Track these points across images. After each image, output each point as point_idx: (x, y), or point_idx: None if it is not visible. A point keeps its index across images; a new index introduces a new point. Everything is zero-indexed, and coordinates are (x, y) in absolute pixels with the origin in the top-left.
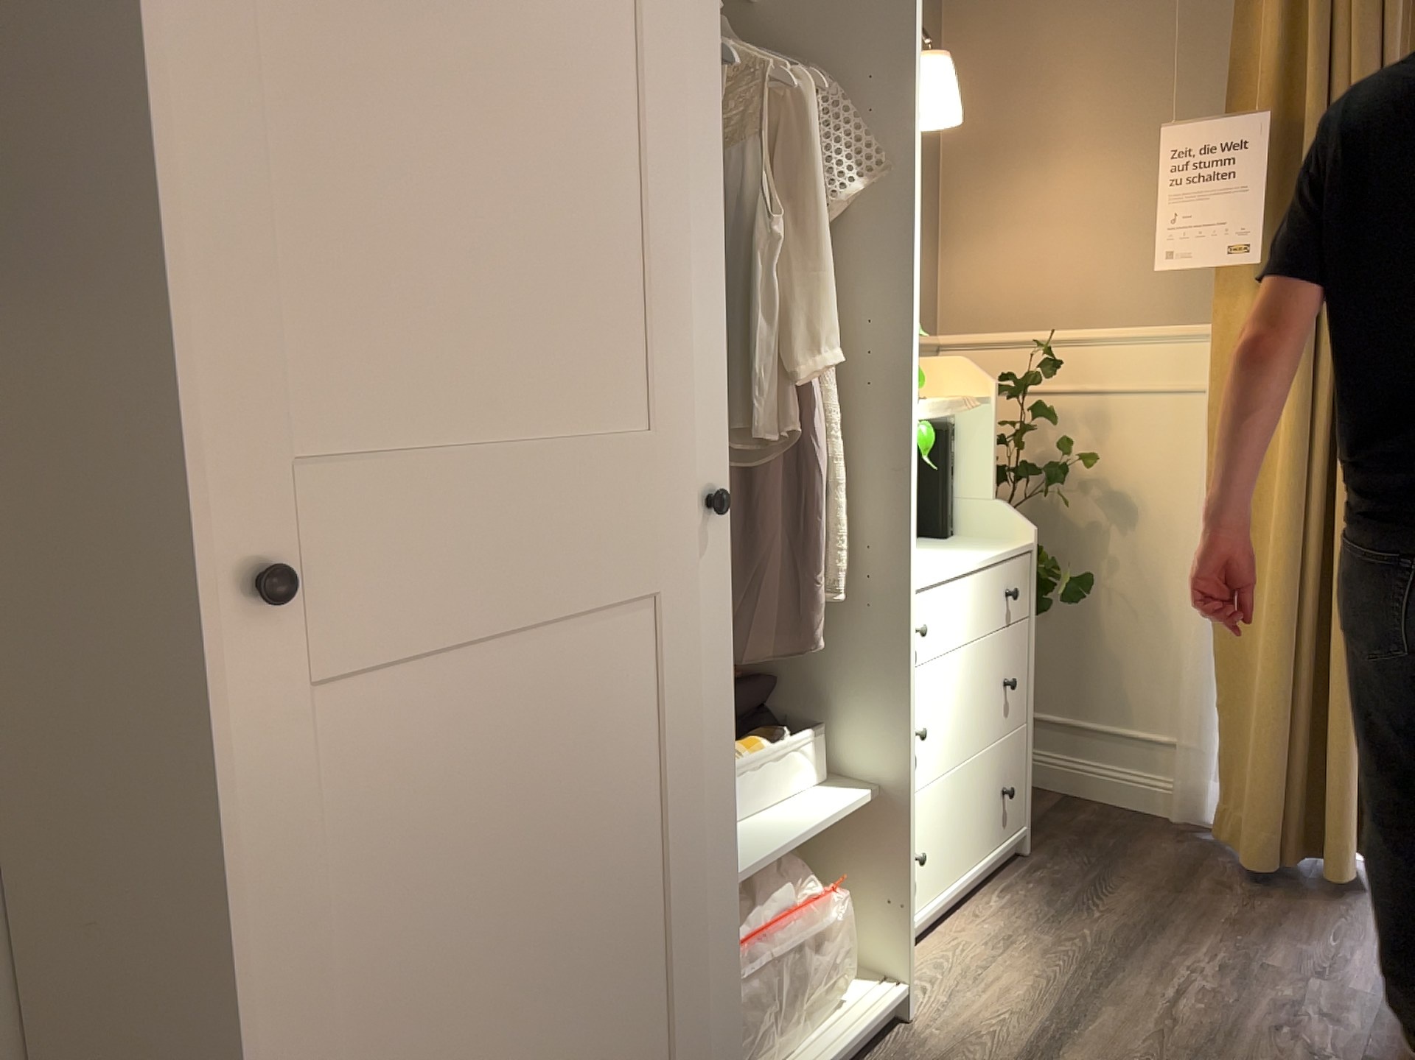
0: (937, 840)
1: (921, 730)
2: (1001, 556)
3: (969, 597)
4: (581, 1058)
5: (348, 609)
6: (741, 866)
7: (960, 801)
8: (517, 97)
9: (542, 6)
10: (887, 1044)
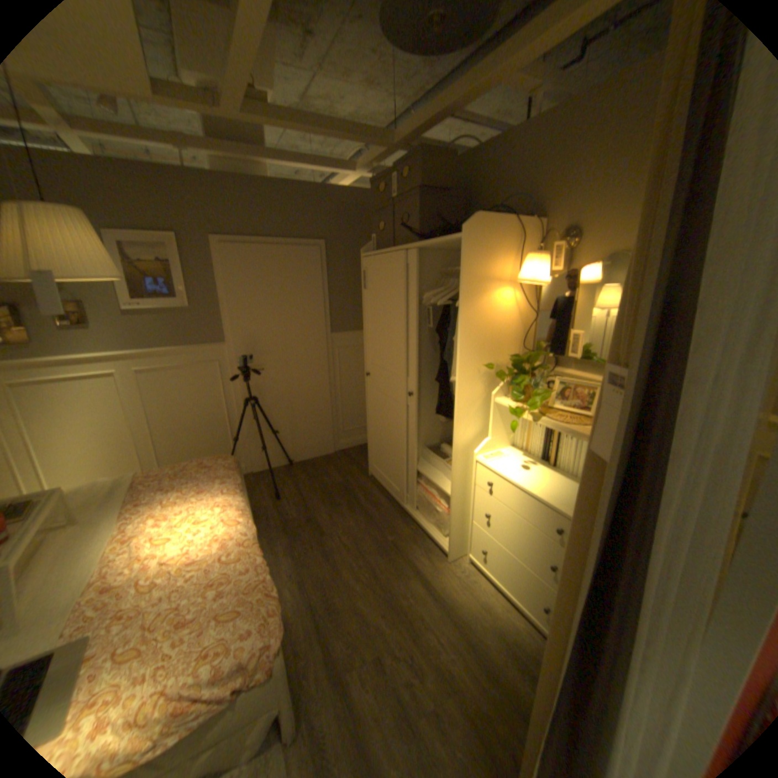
0: (501, 570)
1: (487, 517)
2: (568, 516)
3: (531, 506)
4: (389, 460)
5: (371, 380)
6: (416, 469)
7: (517, 576)
8: (384, 320)
9: (387, 306)
10: (435, 552)
